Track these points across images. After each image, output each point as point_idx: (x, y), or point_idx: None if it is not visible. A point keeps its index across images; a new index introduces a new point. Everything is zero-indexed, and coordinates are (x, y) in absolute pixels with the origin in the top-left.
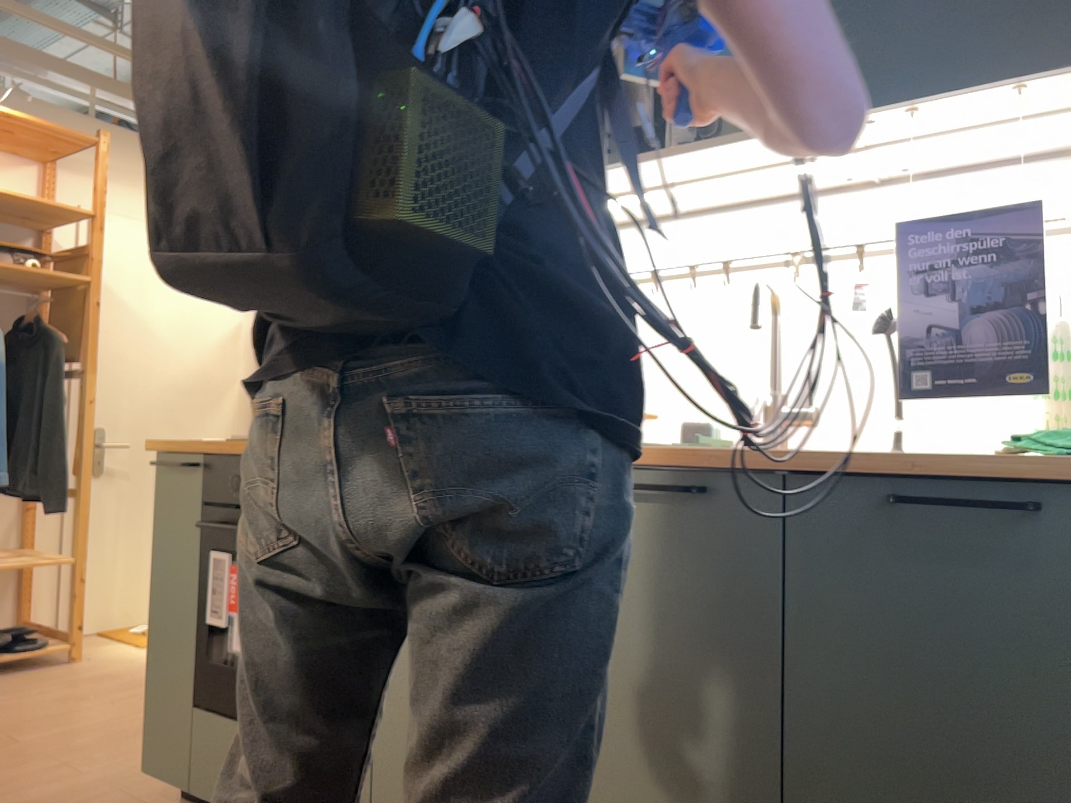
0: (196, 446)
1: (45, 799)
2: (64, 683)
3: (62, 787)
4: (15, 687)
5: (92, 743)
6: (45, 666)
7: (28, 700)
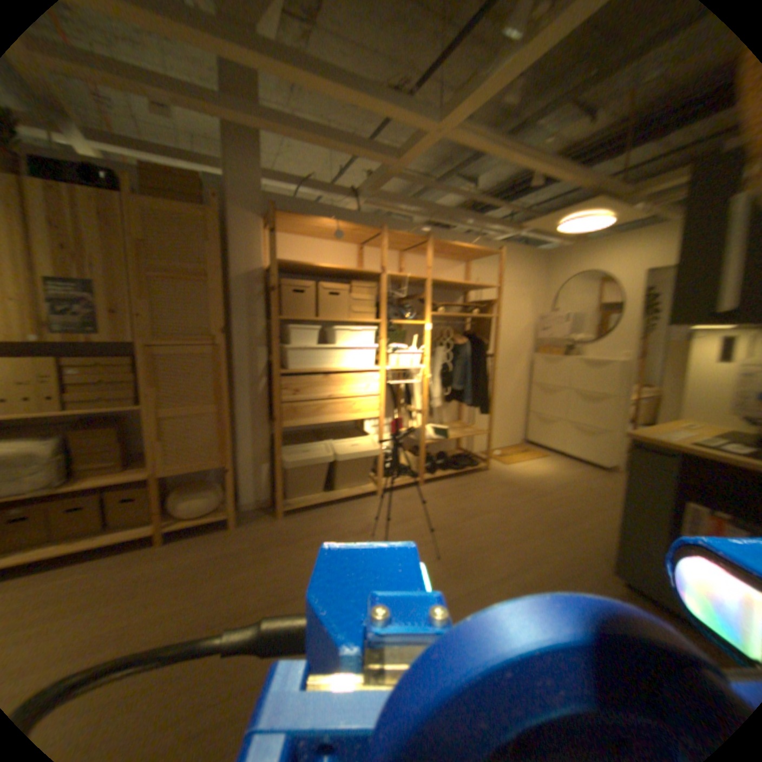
0: (677, 448)
1: (556, 566)
2: (493, 483)
3: (556, 559)
4: (477, 483)
5: (541, 529)
6: (477, 471)
7: (489, 492)
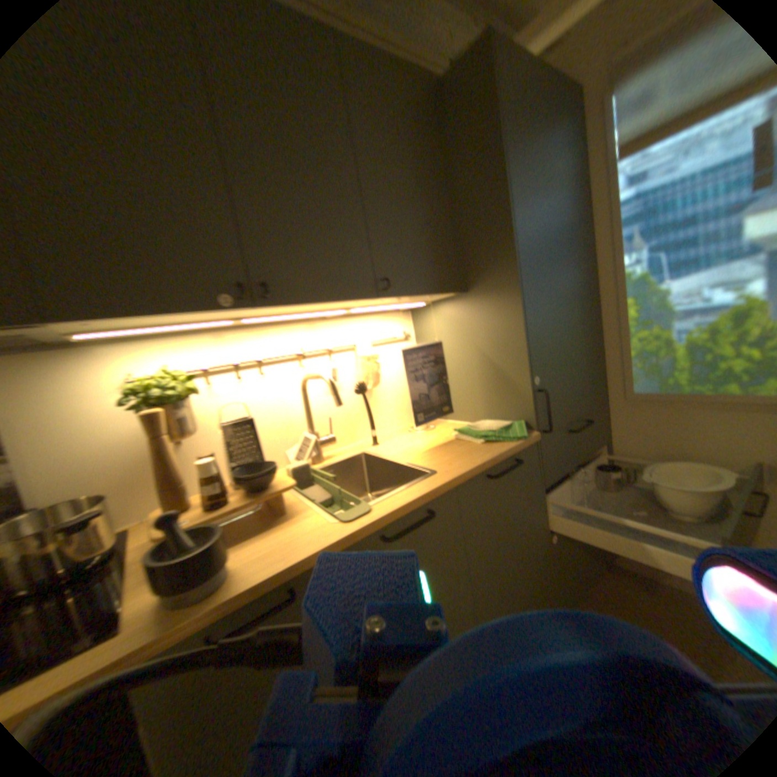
0: None
1: None
2: None
3: None
4: None
5: None
6: None
7: None
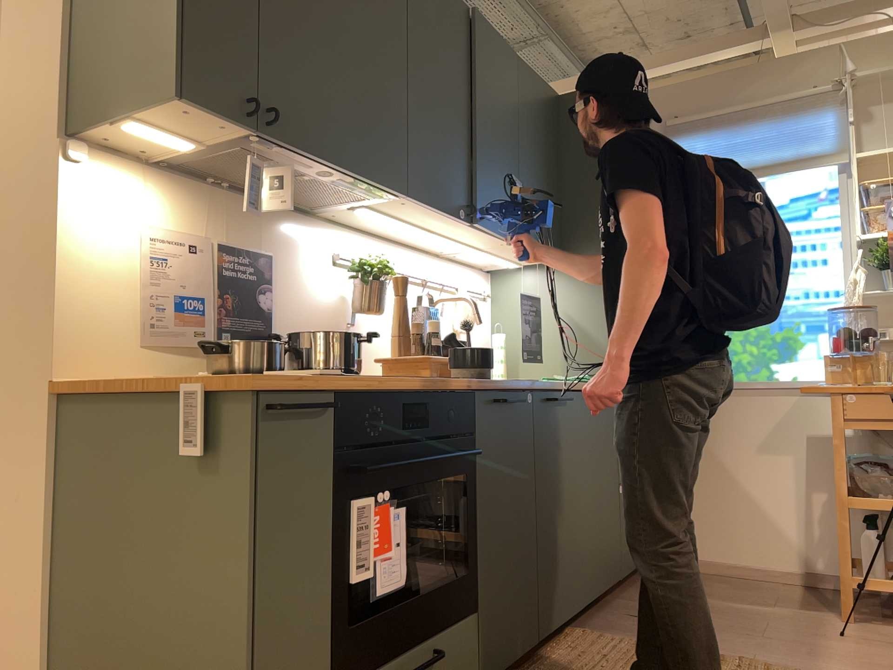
0: (336, 383)
1: None
2: None
3: None
4: None
5: None
6: None
7: None
